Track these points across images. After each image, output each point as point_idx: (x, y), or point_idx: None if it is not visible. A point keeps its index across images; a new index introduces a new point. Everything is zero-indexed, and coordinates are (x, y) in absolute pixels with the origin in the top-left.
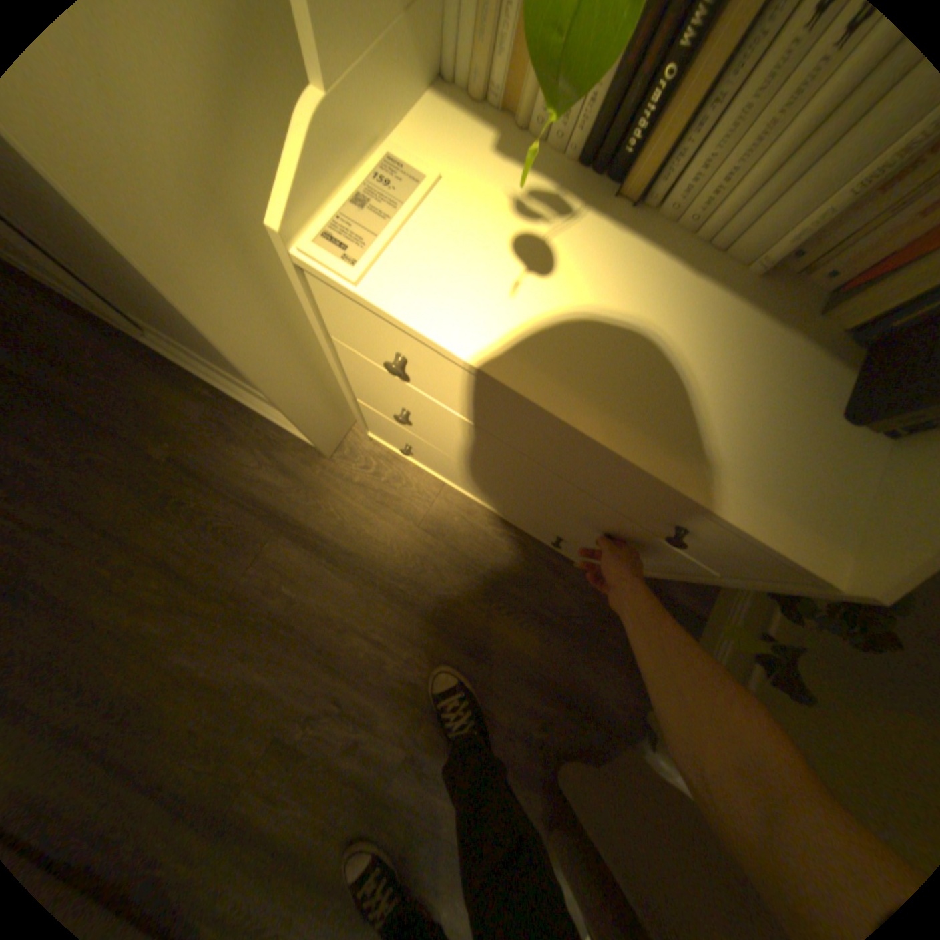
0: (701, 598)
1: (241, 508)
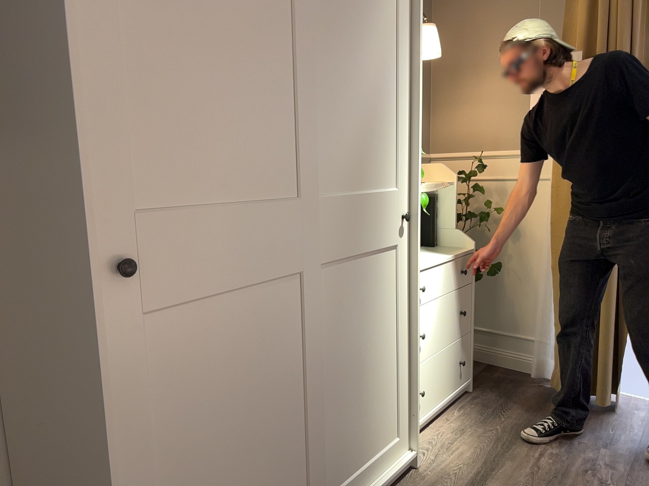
0: (475, 362)
1: None
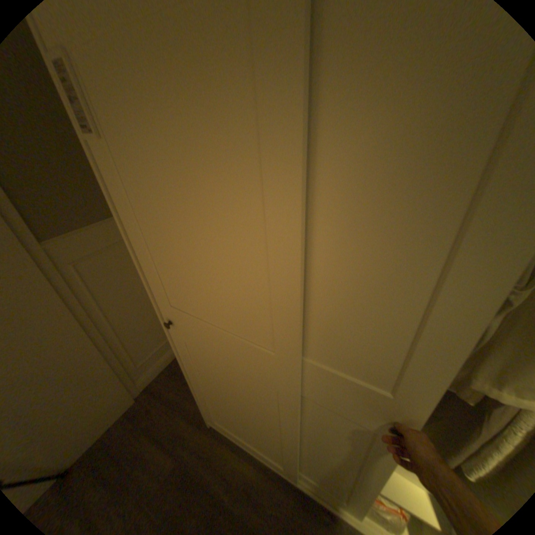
0: None
1: None
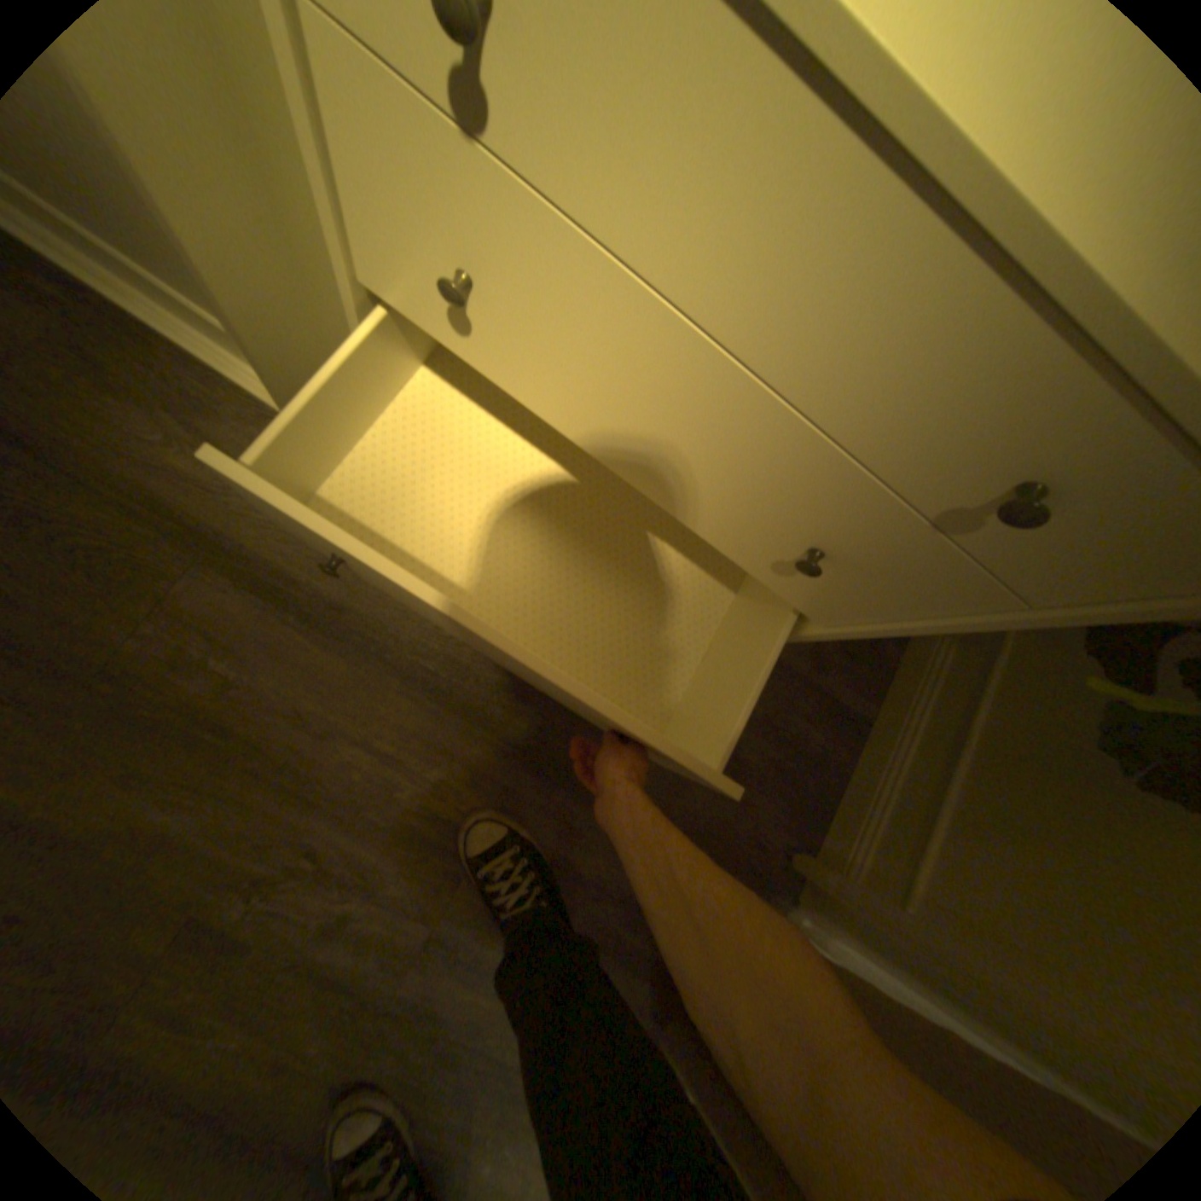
0: (867, 696)
1: (128, 515)
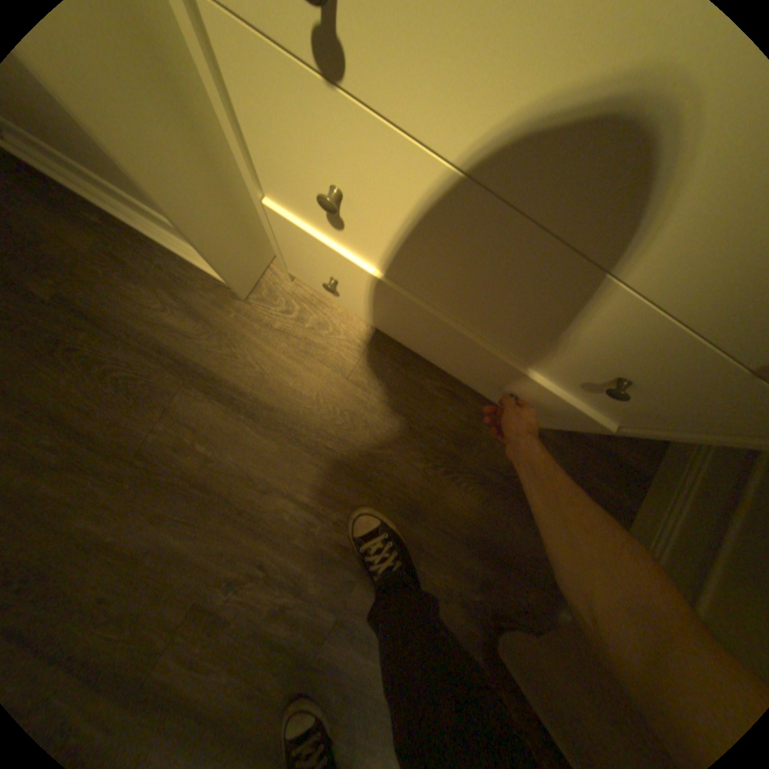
0: (648, 458)
1: (144, 356)
